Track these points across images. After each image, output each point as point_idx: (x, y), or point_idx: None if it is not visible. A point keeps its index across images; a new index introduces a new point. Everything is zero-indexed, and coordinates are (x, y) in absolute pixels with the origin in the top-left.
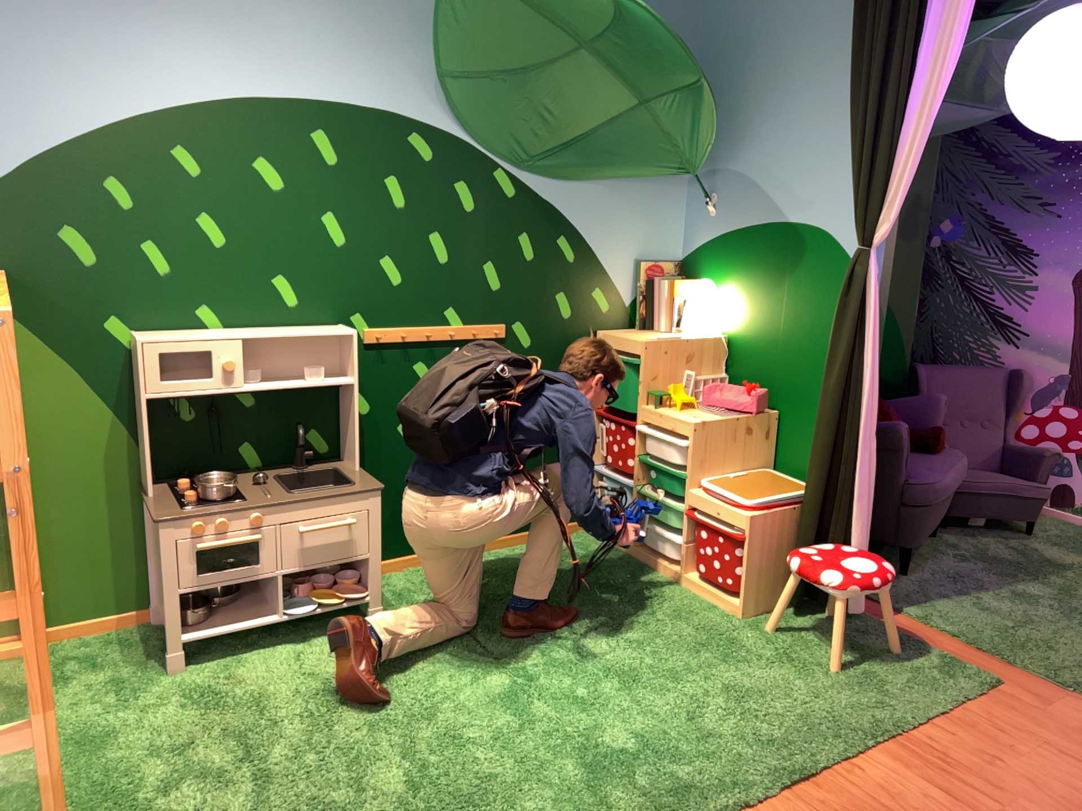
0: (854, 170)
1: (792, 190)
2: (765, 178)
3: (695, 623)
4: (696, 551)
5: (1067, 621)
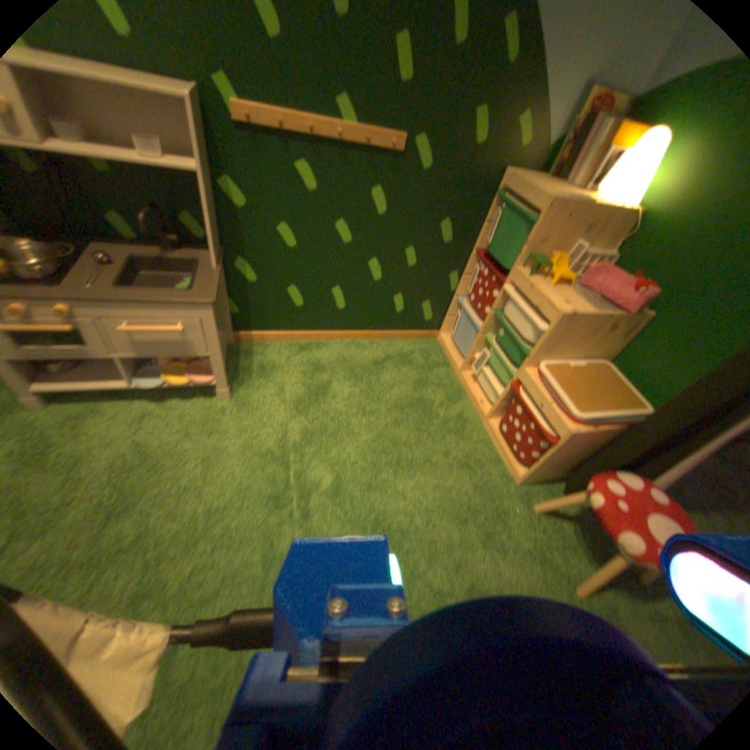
0: None
1: None
2: None
3: (476, 481)
4: (506, 414)
5: None
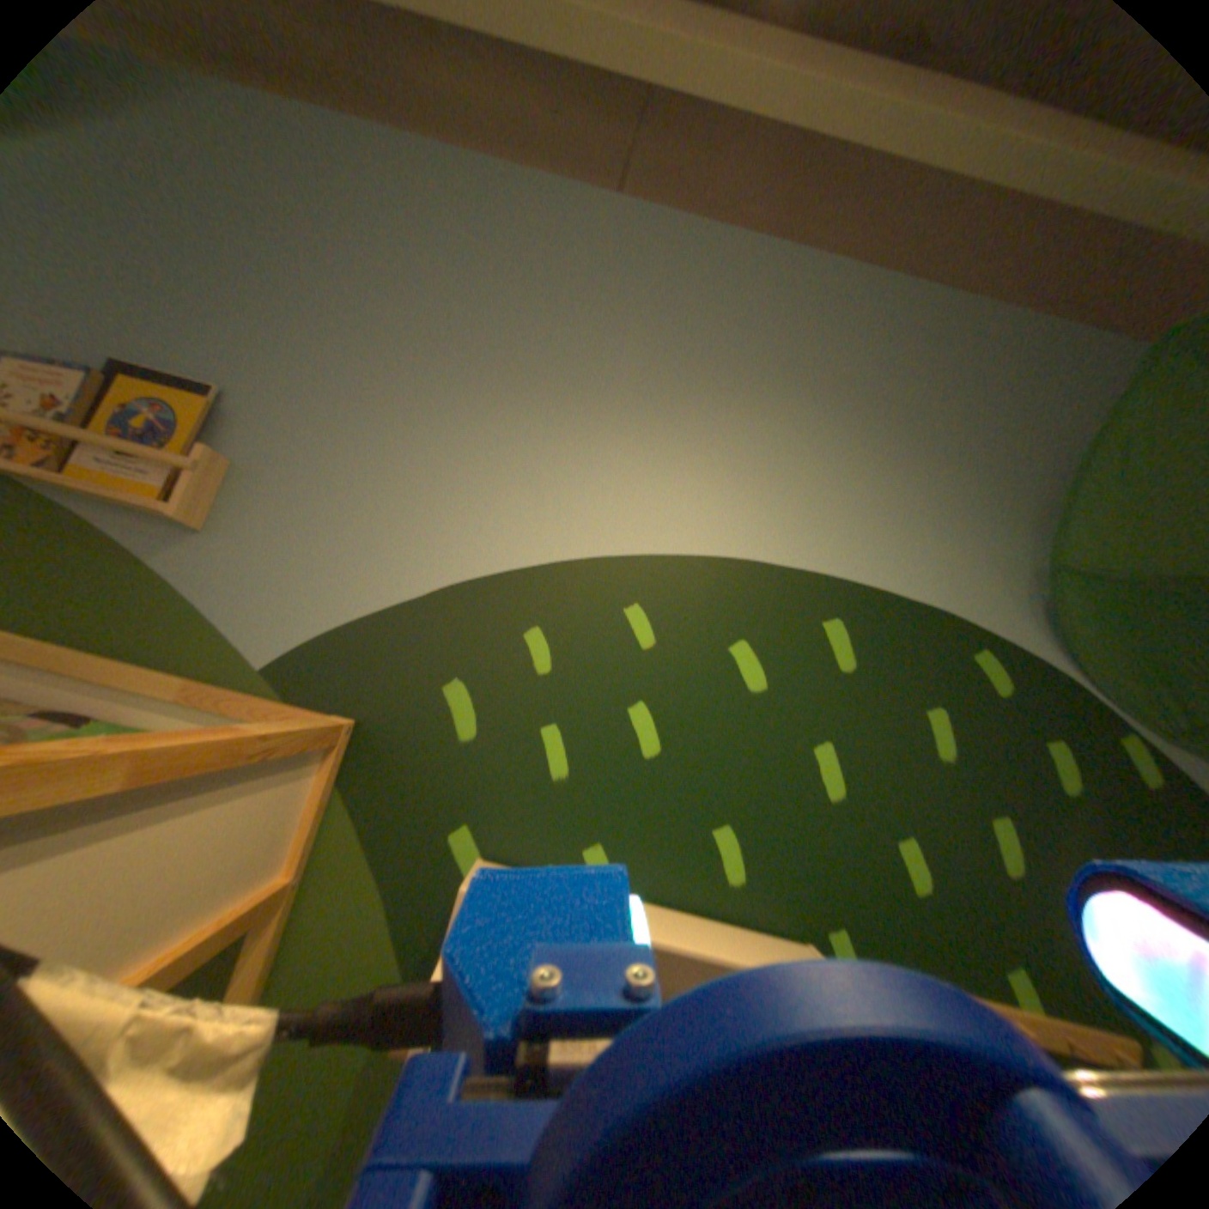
0: None
1: None
2: None
3: None
4: None
5: None
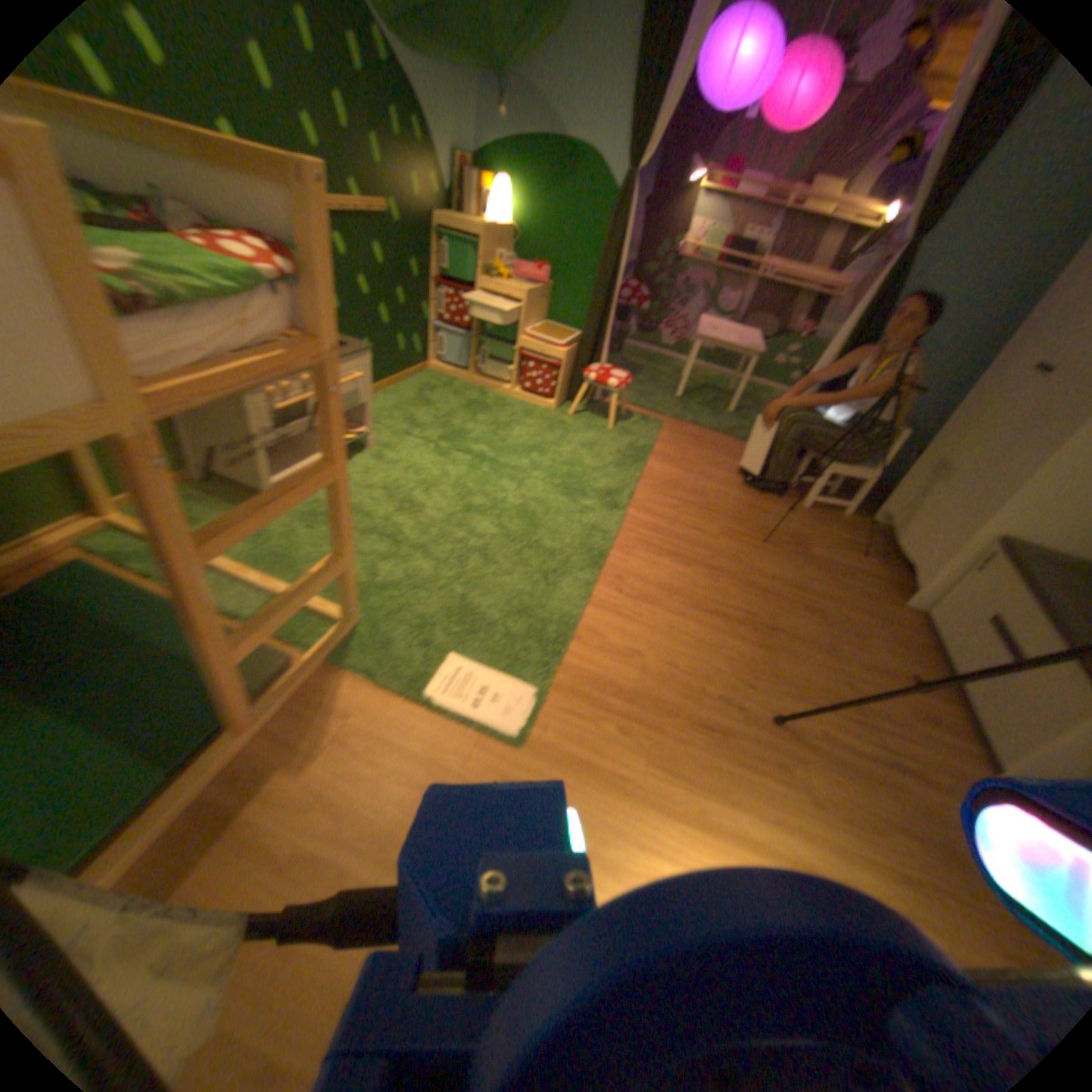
0: (643, 102)
1: (577, 106)
2: (555, 88)
3: (537, 417)
4: (522, 376)
5: (664, 393)
